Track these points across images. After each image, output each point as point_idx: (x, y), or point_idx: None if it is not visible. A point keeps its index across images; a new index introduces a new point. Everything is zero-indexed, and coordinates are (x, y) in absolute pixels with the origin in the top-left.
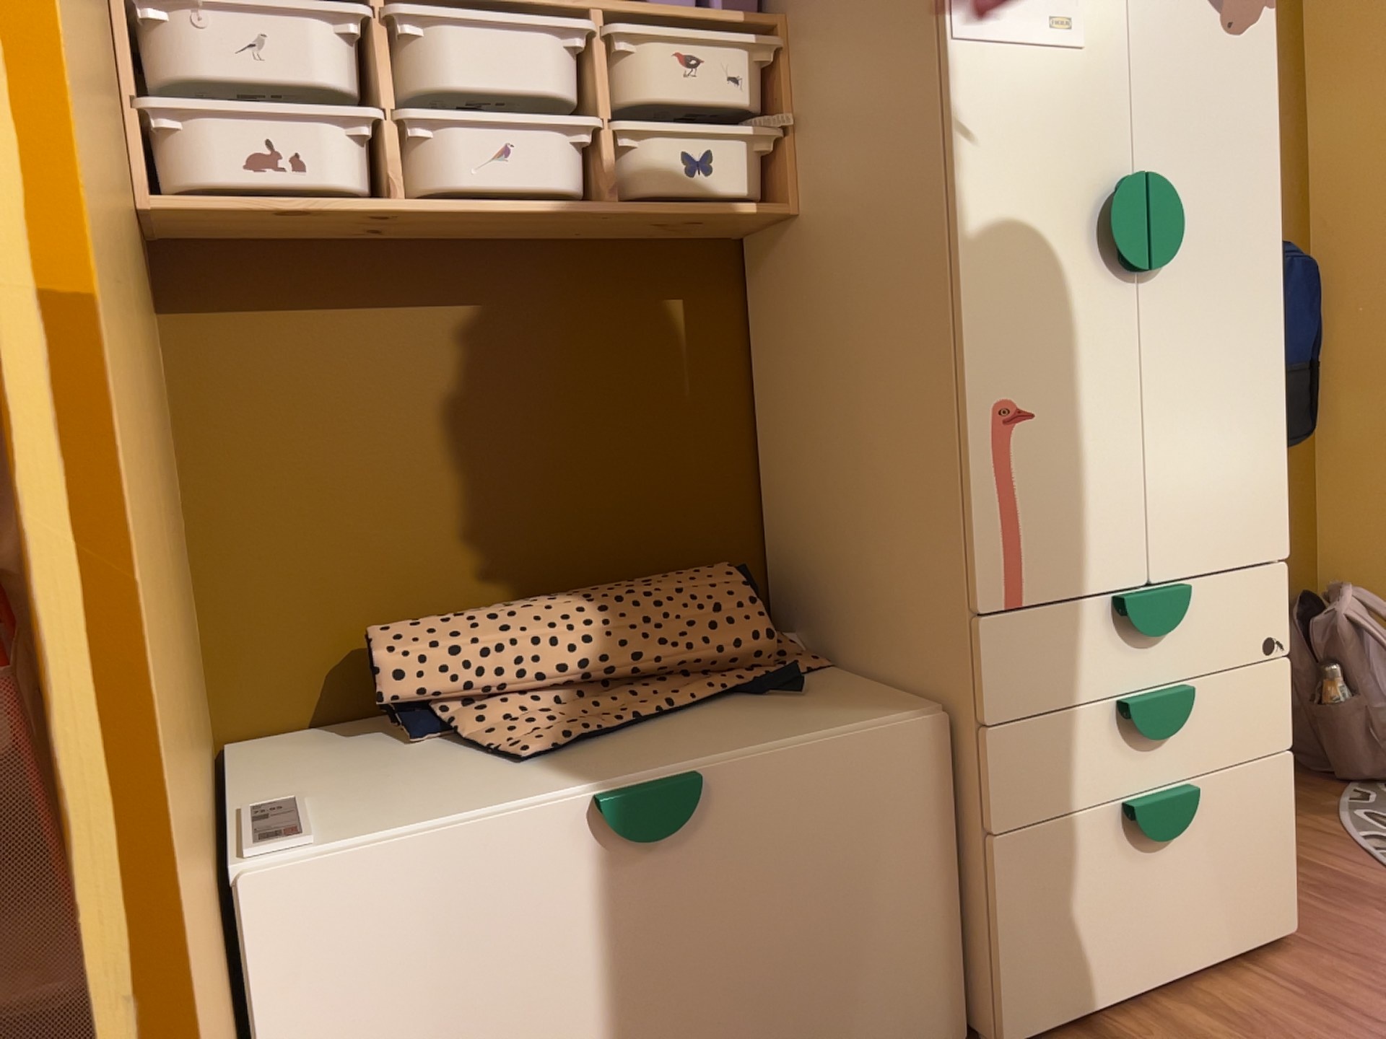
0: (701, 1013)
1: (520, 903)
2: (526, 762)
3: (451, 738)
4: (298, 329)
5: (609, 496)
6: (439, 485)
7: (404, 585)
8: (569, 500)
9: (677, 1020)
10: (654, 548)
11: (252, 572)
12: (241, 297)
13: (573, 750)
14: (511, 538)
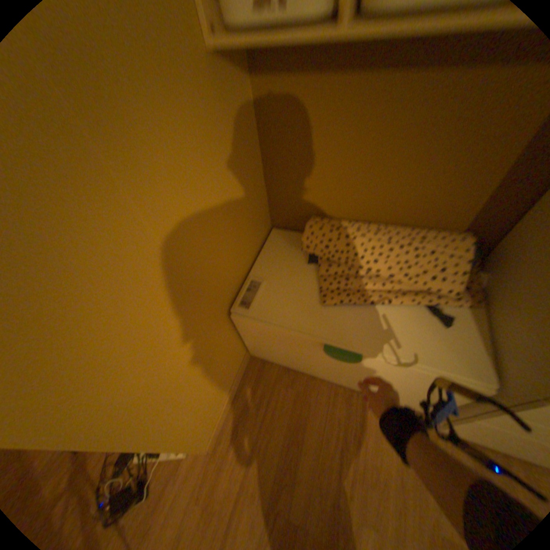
0: (345, 374)
1: (299, 344)
2: (323, 303)
3: (317, 268)
4: (304, 82)
5: (433, 187)
6: (352, 166)
7: (330, 199)
8: (411, 185)
9: (338, 372)
10: (443, 213)
11: (281, 183)
12: (281, 61)
13: (341, 305)
14: (377, 194)
